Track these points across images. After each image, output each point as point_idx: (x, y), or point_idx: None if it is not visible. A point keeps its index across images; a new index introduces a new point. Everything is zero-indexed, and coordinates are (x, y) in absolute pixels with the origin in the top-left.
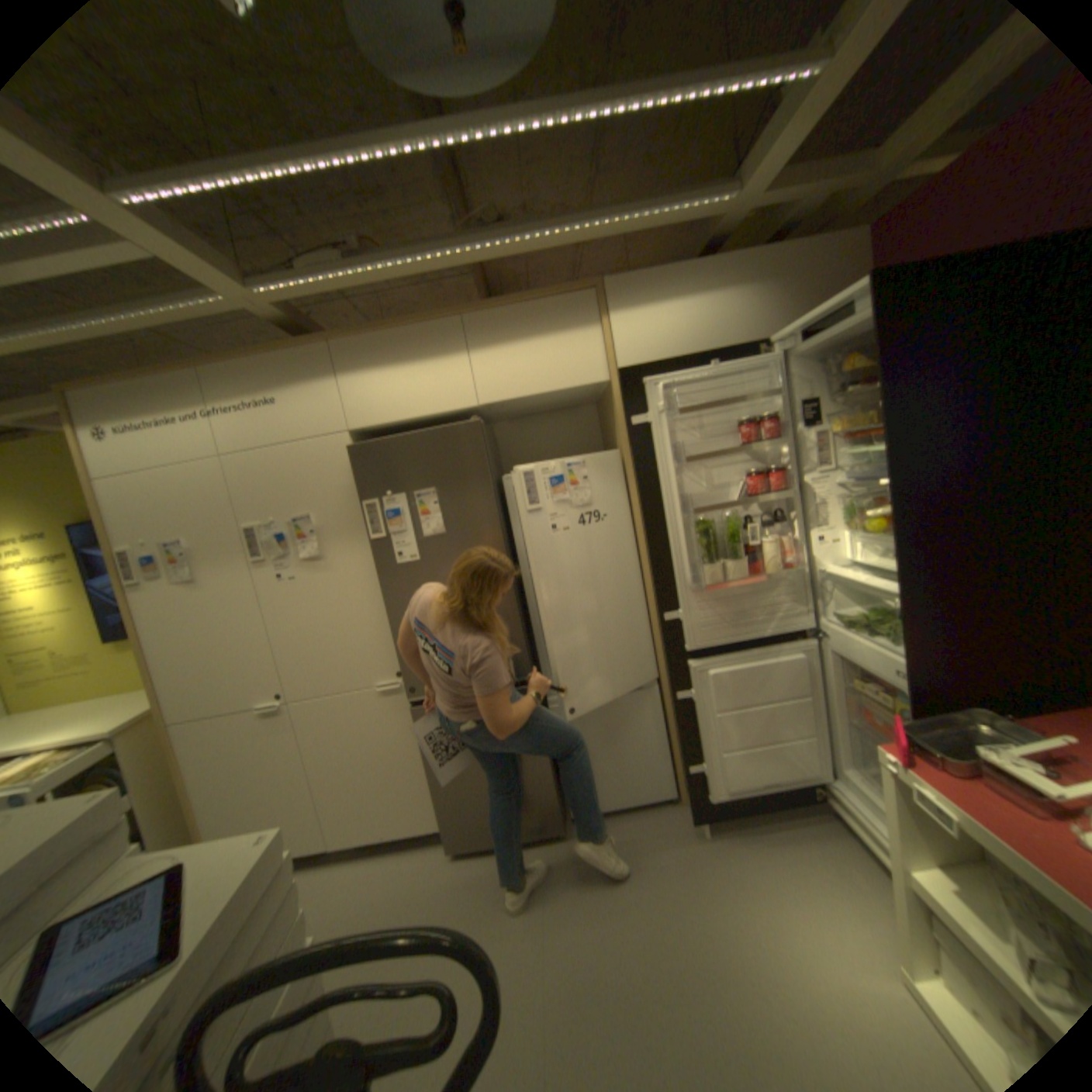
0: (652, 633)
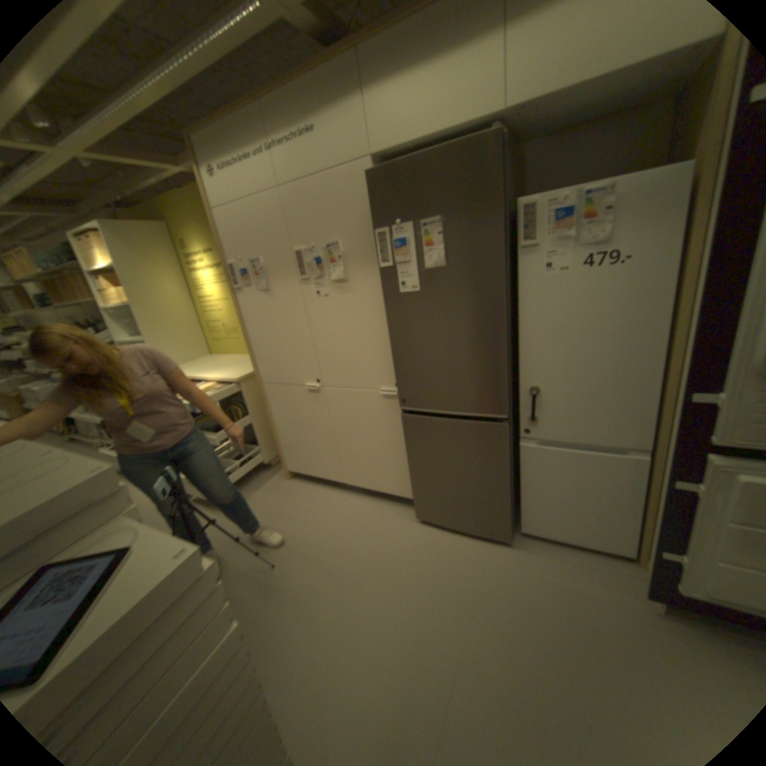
0: (664, 403)
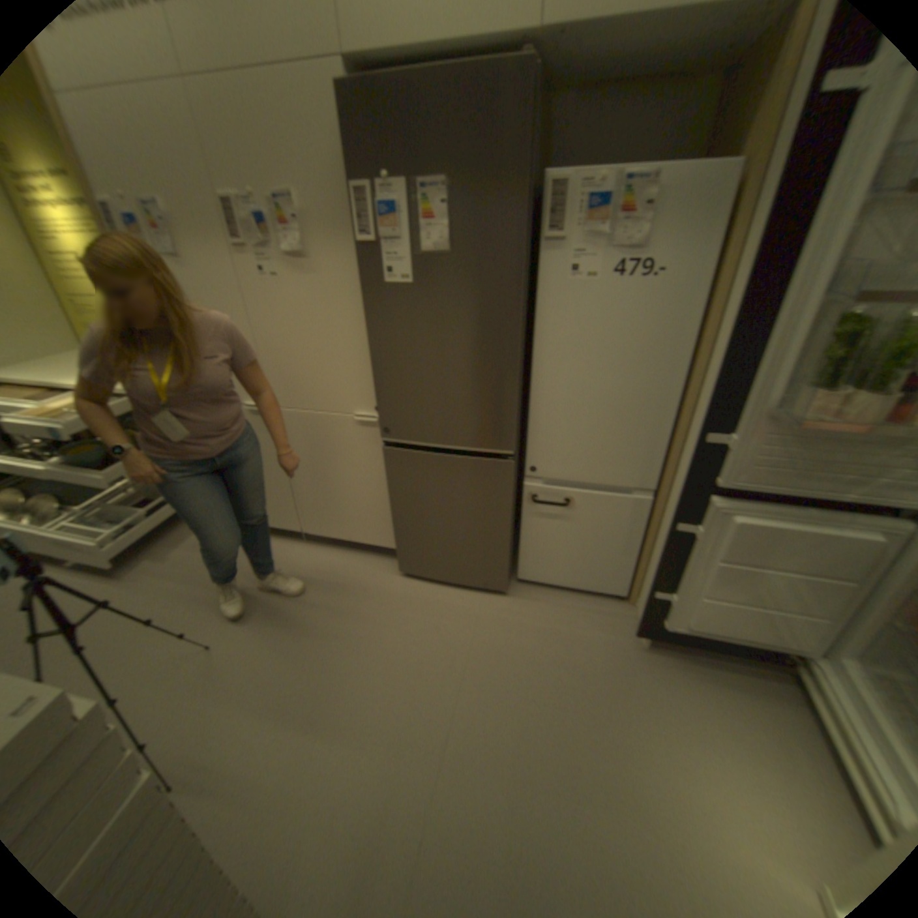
0: (672, 440)
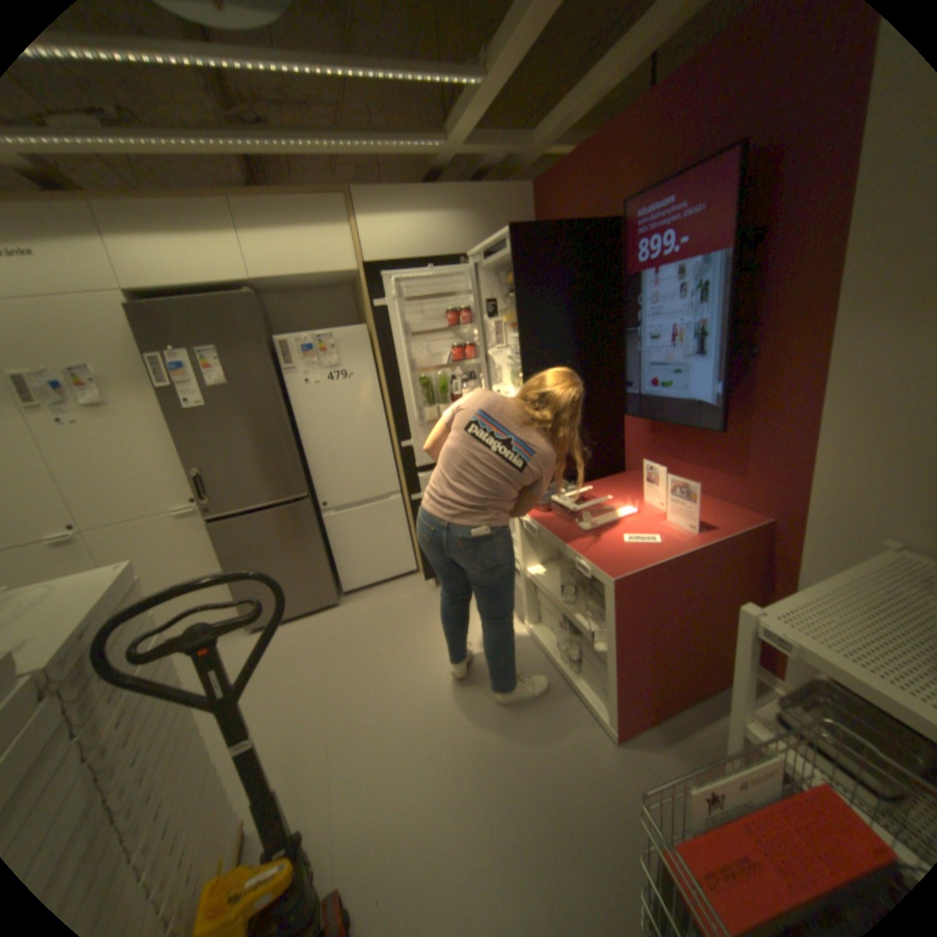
0: (396, 459)
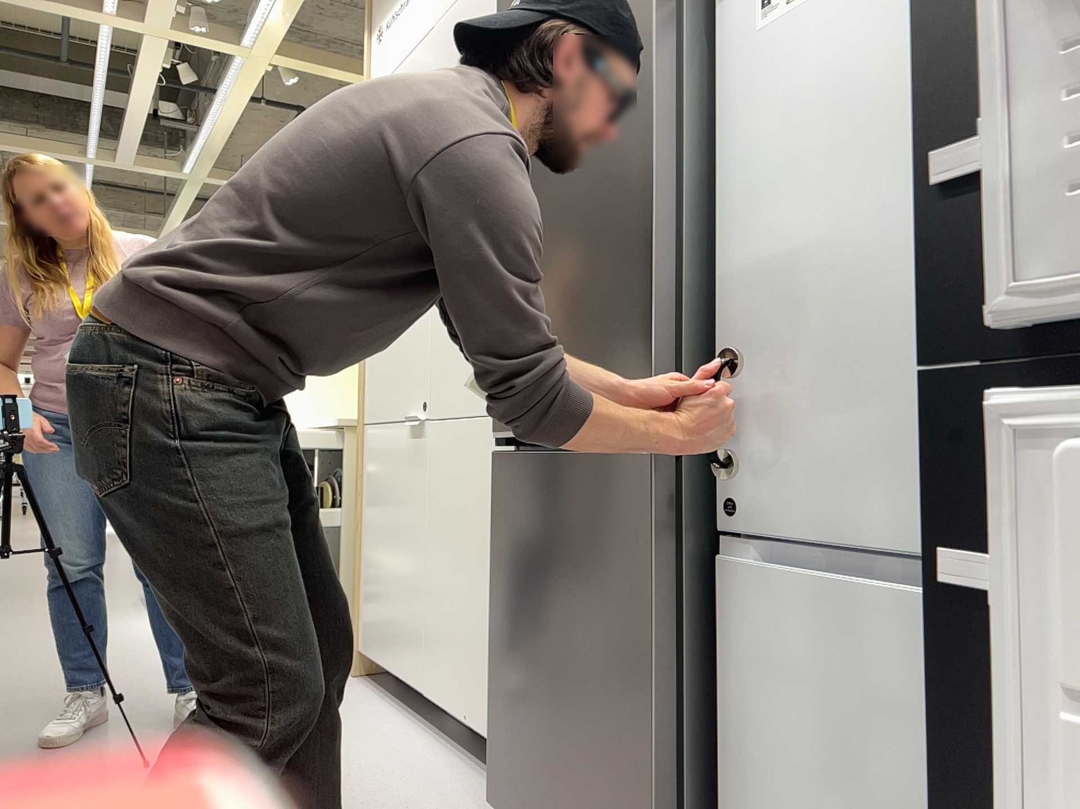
0: None
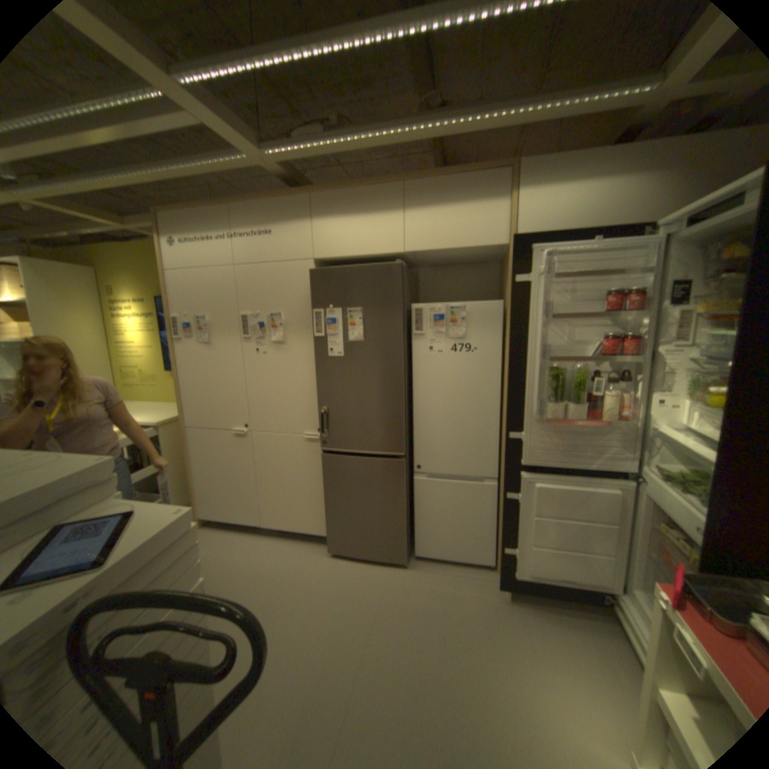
0: (502, 444)
